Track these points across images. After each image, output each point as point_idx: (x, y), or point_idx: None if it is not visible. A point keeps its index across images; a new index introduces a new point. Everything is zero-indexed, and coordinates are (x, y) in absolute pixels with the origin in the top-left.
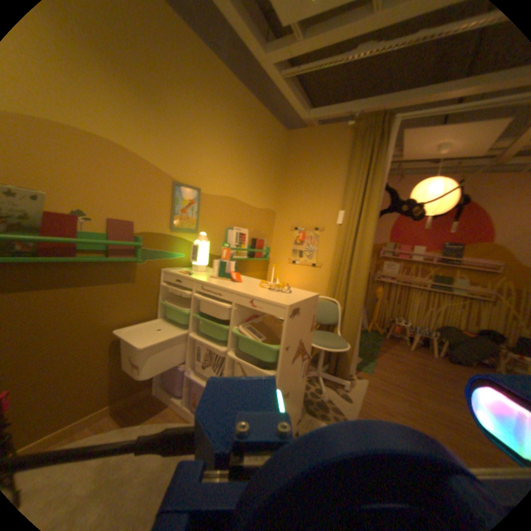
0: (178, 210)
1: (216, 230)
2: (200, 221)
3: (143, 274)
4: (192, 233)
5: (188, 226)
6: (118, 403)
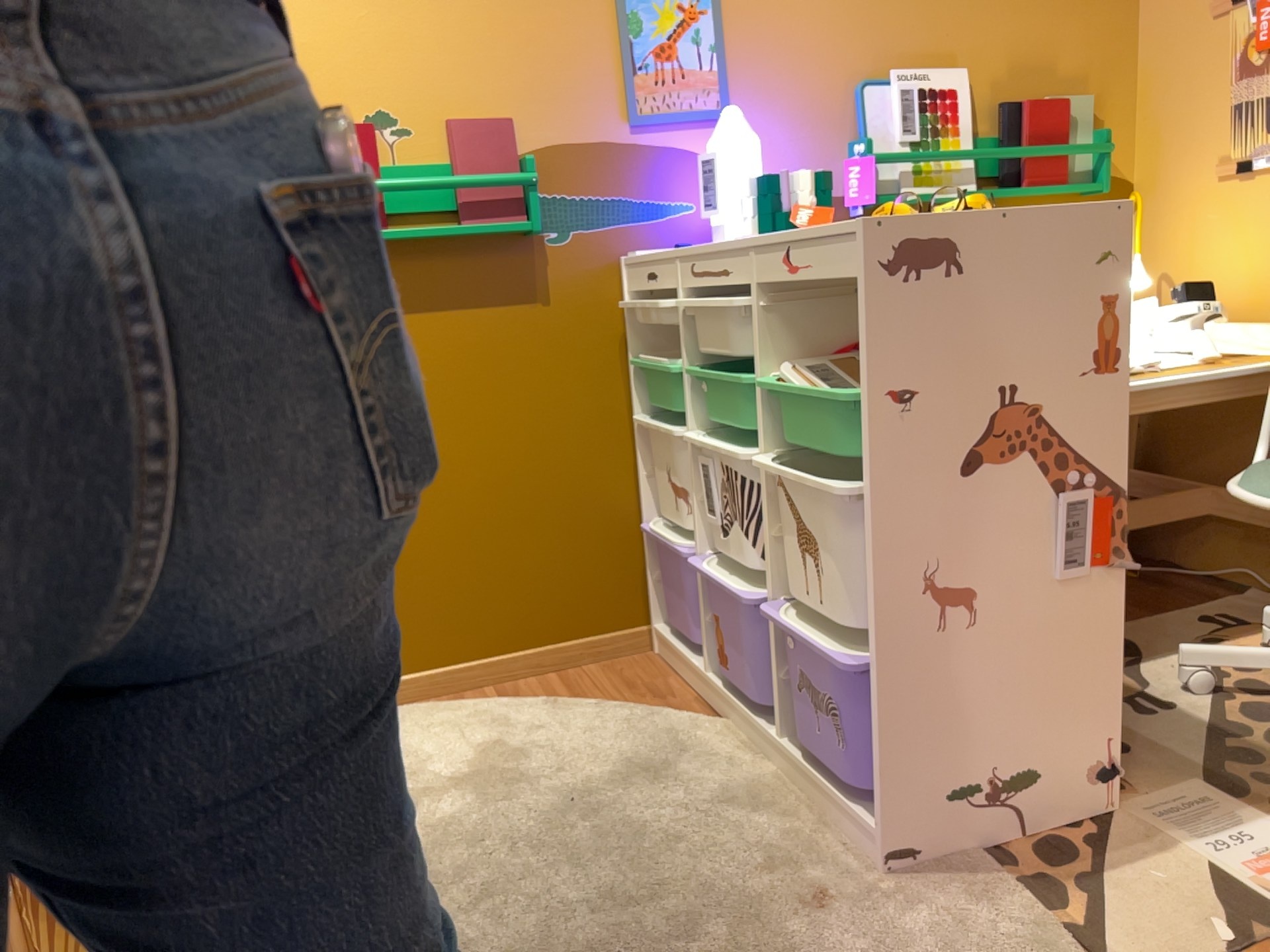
0: (638, 55)
1: (806, 100)
2: (731, 78)
3: (564, 274)
4: (705, 126)
5: (684, 103)
6: (556, 644)
